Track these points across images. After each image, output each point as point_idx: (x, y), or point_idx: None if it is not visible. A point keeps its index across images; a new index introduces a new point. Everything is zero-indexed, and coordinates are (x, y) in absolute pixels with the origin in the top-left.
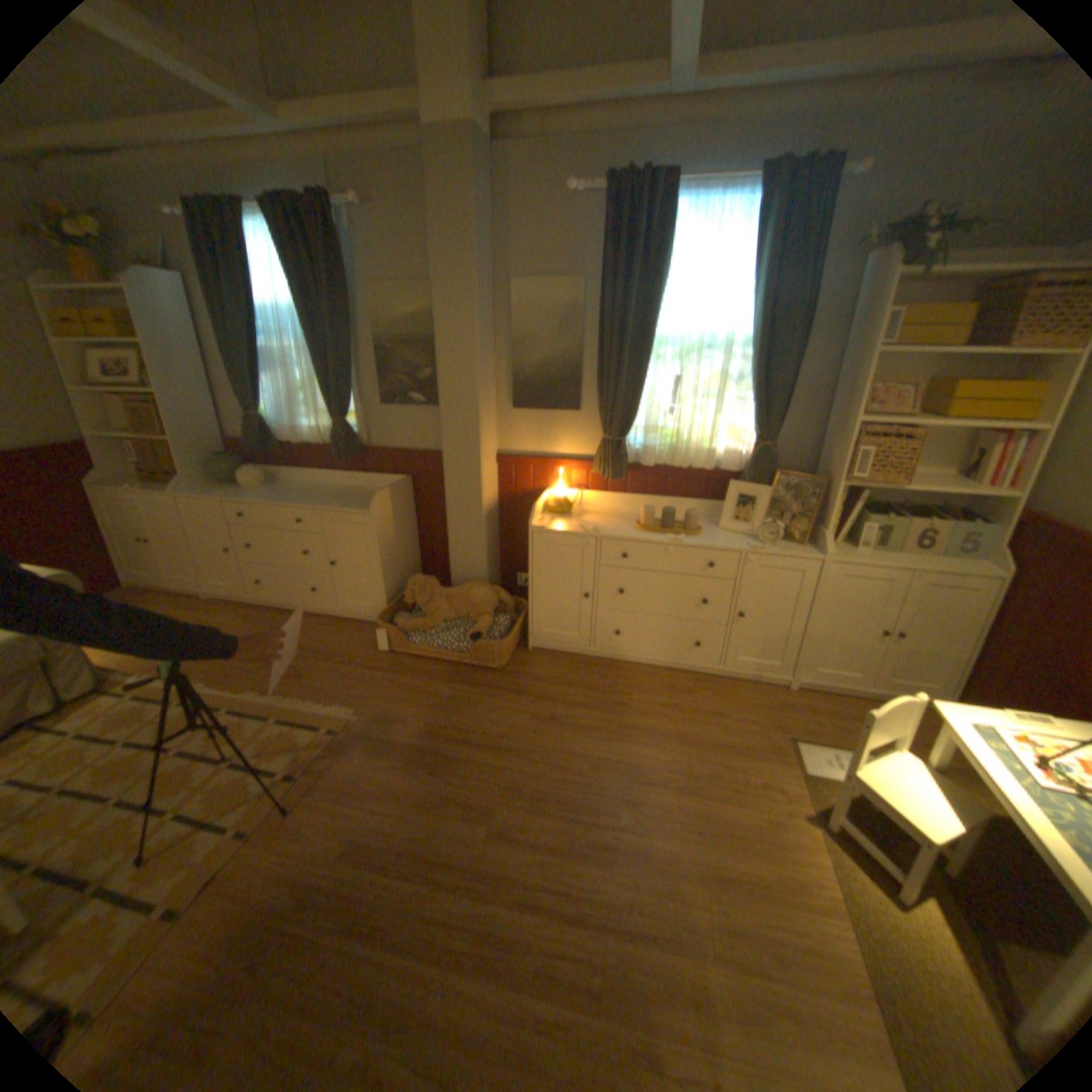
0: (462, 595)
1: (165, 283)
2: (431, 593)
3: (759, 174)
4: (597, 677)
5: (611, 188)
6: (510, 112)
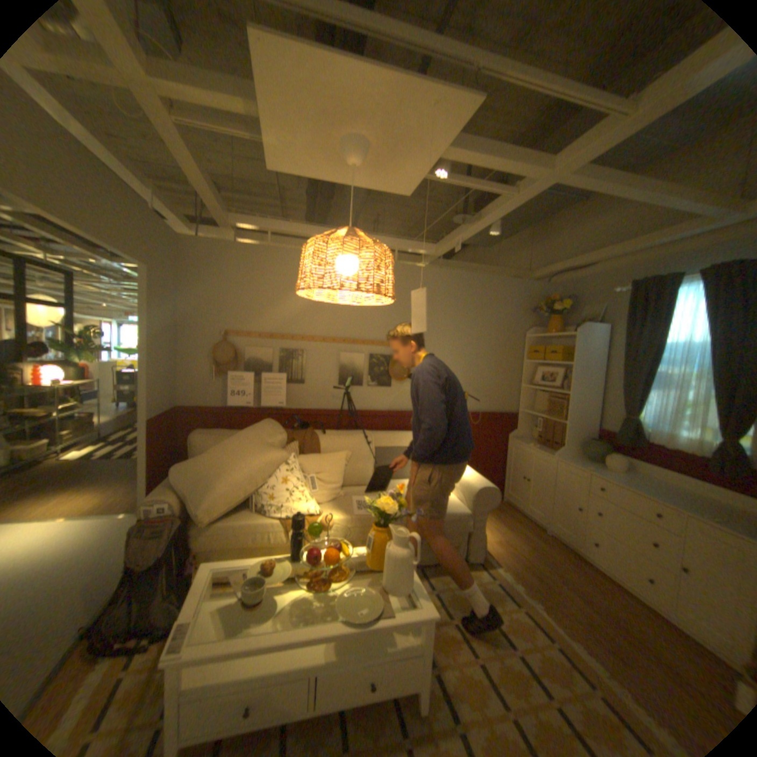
0: None
1: (601, 329)
2: None
3: None
4: None
5: None
6: None
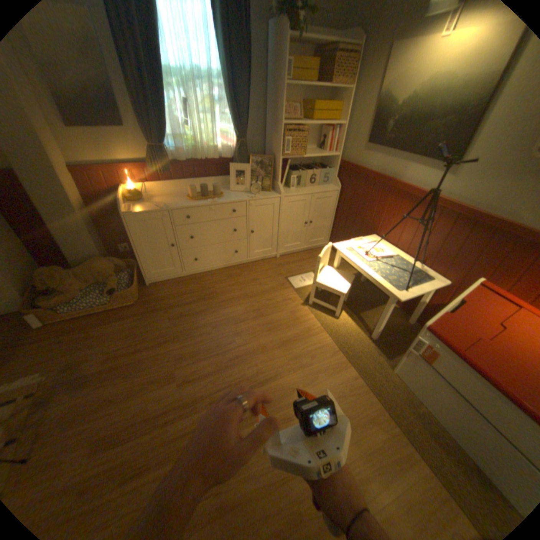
0: (86, 270)
1: None
2: (59, 276)
3: None
4: (193, 285)
5: None
6: None
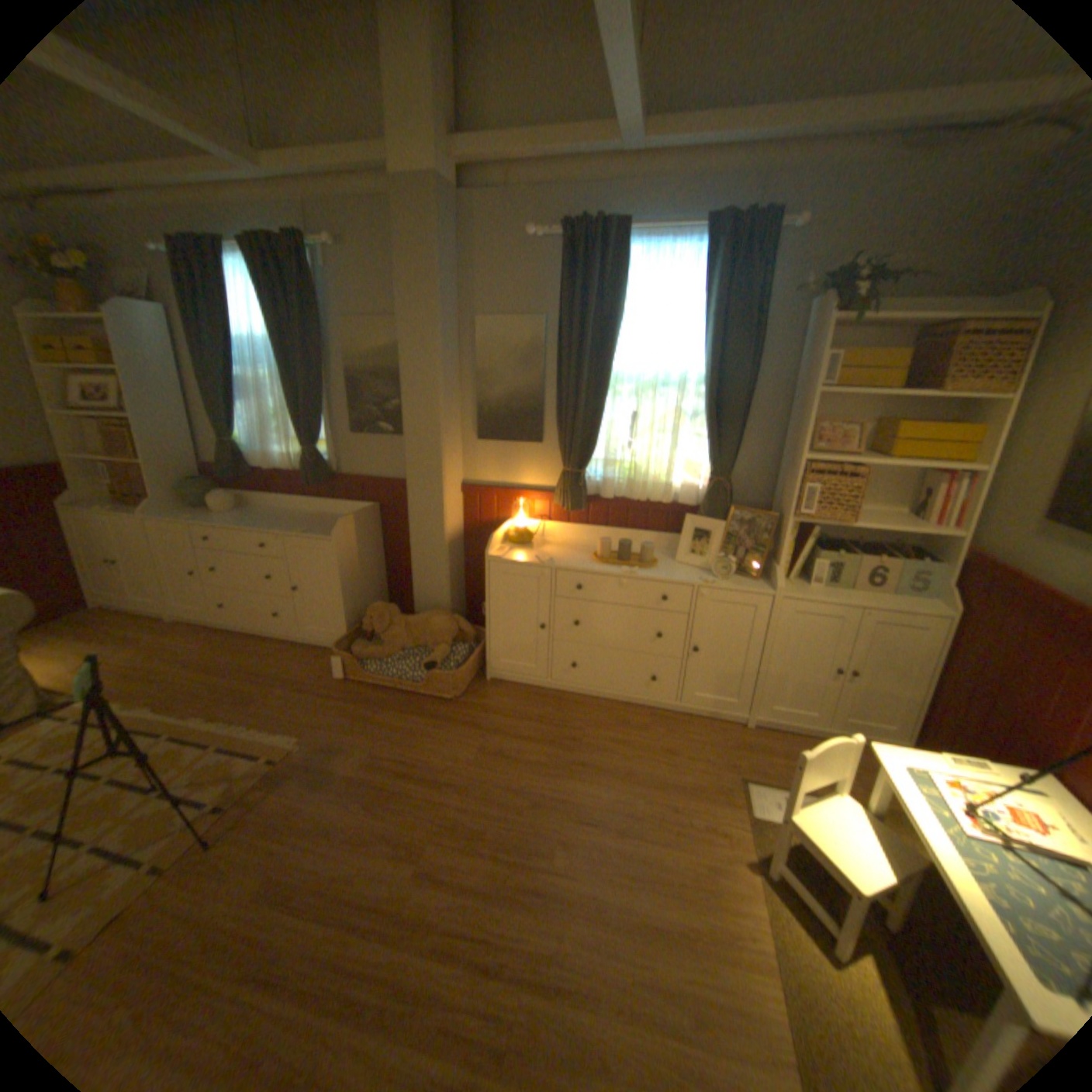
0: (421, 624)
1: (147, 314)
2: (390, 621)
3: (705, 224)
4: (552, 711)
5: (568, 234)
6: (475, 164)
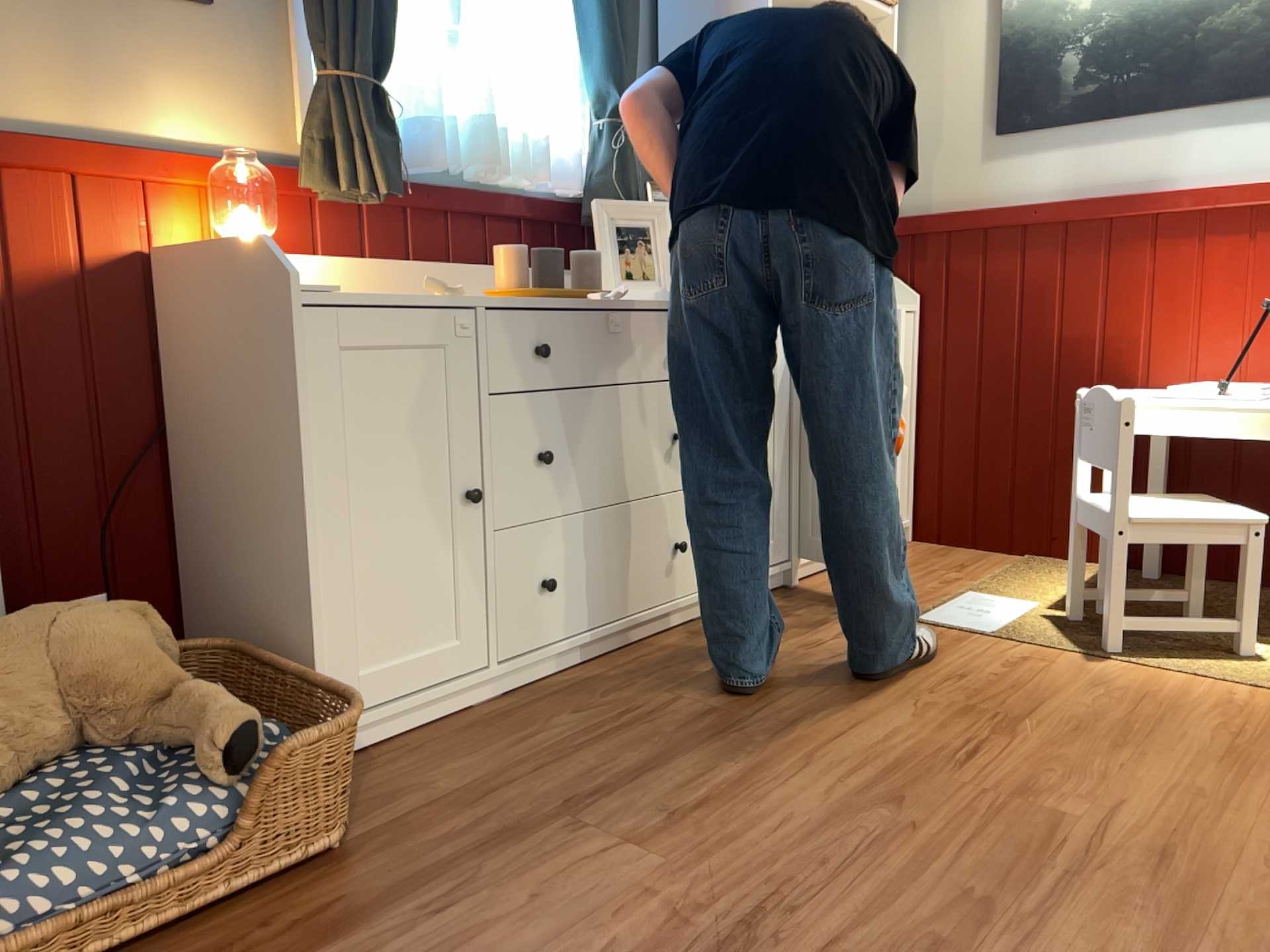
0: (10, 662)
1: None
2: None
3: None
4: (570, 715)
5: None
6: None
